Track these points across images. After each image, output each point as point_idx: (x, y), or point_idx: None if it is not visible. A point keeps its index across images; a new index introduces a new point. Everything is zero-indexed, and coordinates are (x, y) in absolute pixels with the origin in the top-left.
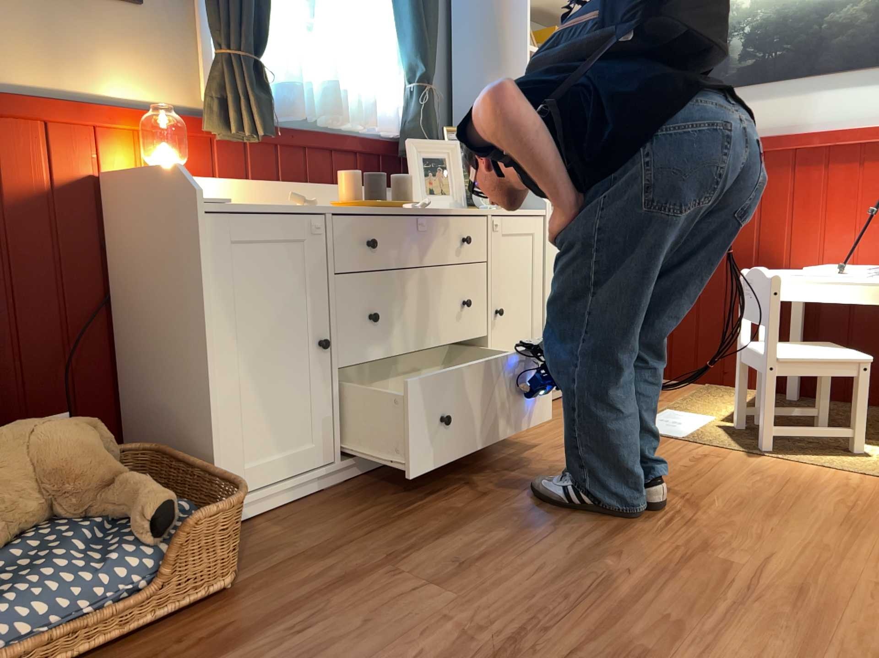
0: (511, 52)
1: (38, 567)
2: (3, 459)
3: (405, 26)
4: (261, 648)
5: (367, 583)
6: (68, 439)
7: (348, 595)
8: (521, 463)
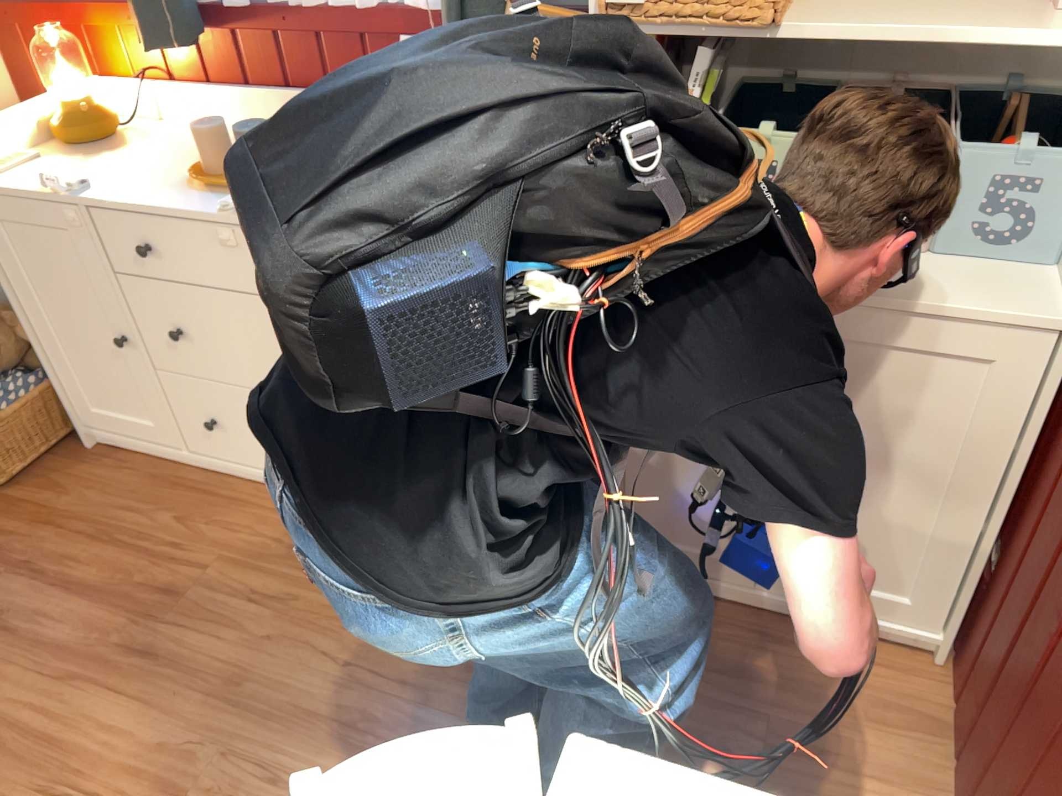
0: None
1: None
2: None
3: None
4: None
5: None
6: None
7: None
8: (293, 596)
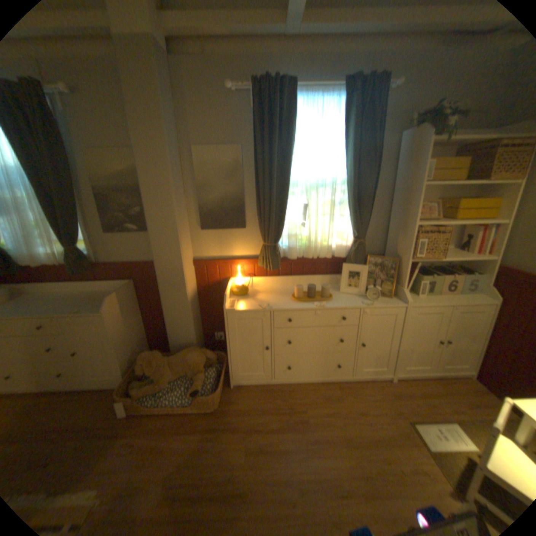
0: (410, 224)
1: (172, 393)
2: (179, 361)
3: (351, 216)
4: (198, 441)
5: (235, 437)
6: (192, 360)
7: (227, 438)
8: (337, 415)
